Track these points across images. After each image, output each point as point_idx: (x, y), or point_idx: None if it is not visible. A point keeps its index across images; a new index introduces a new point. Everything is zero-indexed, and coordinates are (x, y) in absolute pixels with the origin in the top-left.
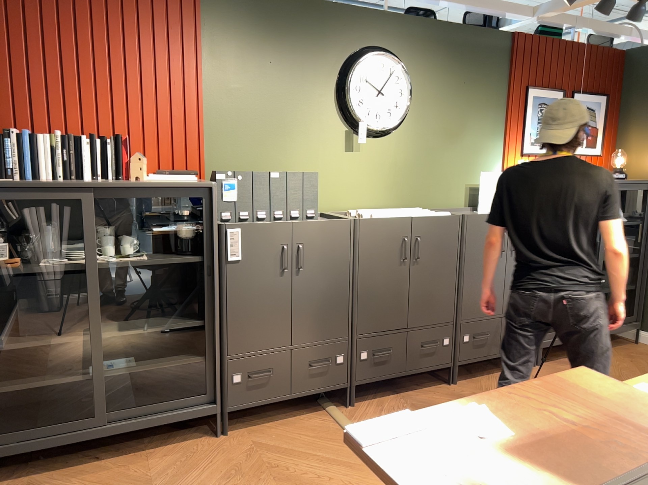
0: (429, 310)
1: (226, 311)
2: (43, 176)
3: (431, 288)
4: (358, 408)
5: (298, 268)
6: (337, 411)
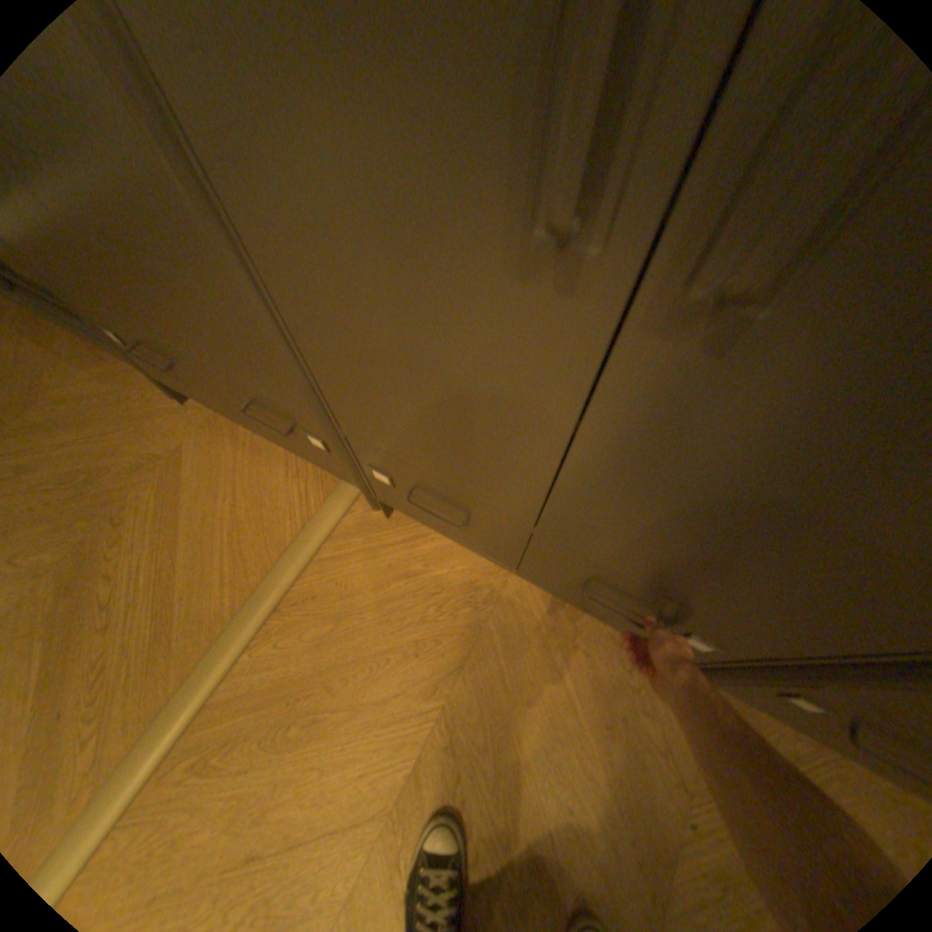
0: (668, 565)
1: None
2: None
3: (743, 523)
4: (390, 528)
5: None
6: (339, 504)
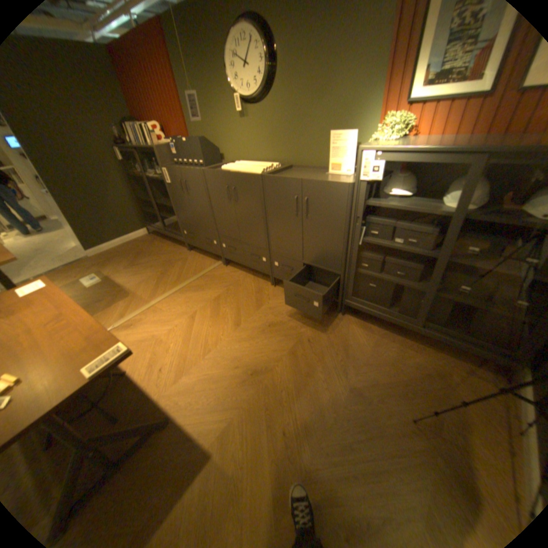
0: (250, 236)
1: (174, 204)
2: (140, 141)
3: (248, 222)
4: (226, 268)
5: (188, 192)
6: (217, 264)
